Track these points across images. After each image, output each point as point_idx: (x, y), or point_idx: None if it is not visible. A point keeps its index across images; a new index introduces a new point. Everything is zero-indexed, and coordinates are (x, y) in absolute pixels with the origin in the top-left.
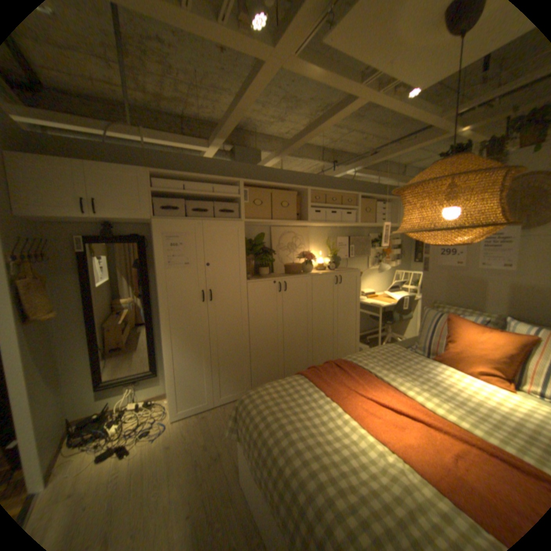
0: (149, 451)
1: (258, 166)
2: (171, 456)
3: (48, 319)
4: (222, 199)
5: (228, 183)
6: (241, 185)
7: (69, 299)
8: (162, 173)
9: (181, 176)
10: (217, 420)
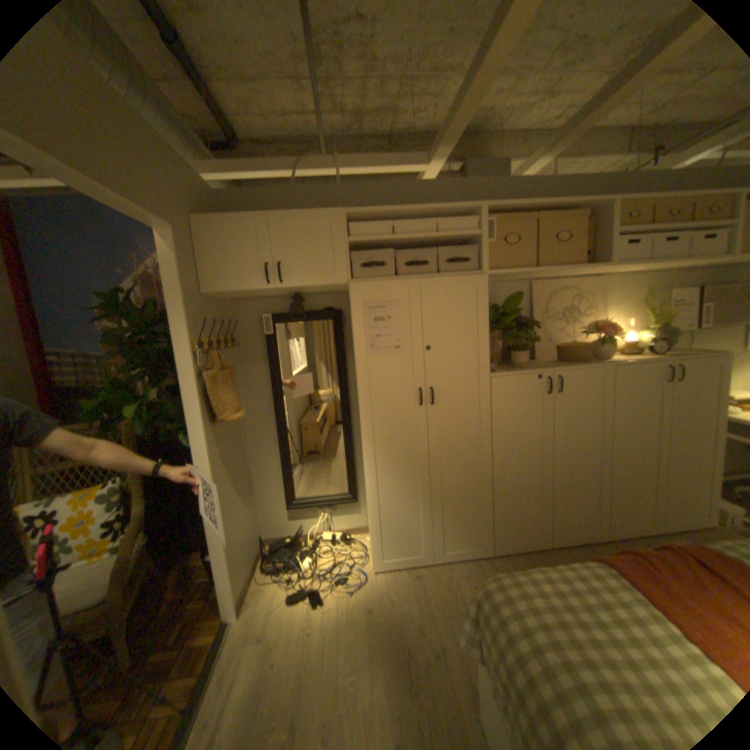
0: (347, 610)
1: (512, 178)
2: (375, 629)
3: (236, 421)
4: (450, 243)
5: (461, 213)
6: (483, 213)
7: (260, 395)
8: (362, 213)
9: (388, 215)
10: (440, 588)
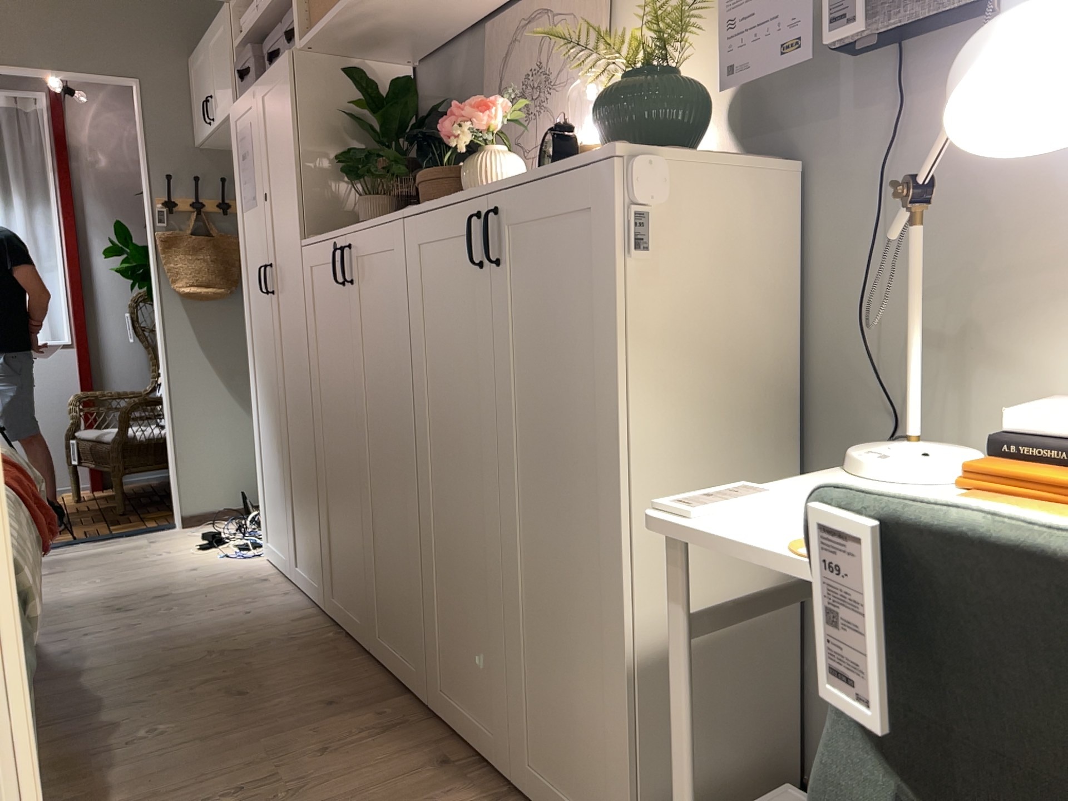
0: (197, 560)
1: None
2: (166, 576)
3: (188, 293)
4: None
5: None
6: None
7: None
8: None
9: None
10: (243, 594)
